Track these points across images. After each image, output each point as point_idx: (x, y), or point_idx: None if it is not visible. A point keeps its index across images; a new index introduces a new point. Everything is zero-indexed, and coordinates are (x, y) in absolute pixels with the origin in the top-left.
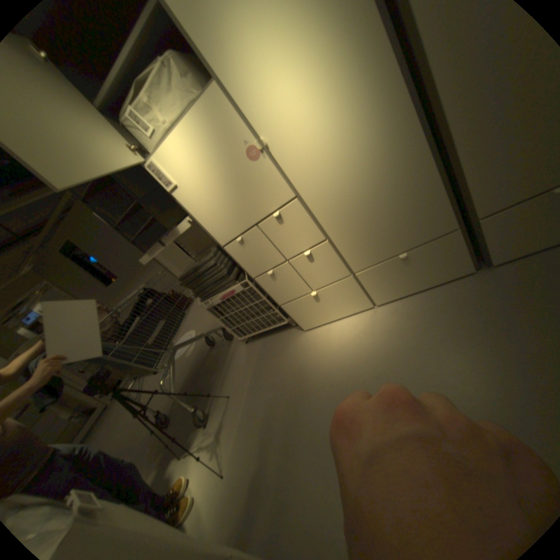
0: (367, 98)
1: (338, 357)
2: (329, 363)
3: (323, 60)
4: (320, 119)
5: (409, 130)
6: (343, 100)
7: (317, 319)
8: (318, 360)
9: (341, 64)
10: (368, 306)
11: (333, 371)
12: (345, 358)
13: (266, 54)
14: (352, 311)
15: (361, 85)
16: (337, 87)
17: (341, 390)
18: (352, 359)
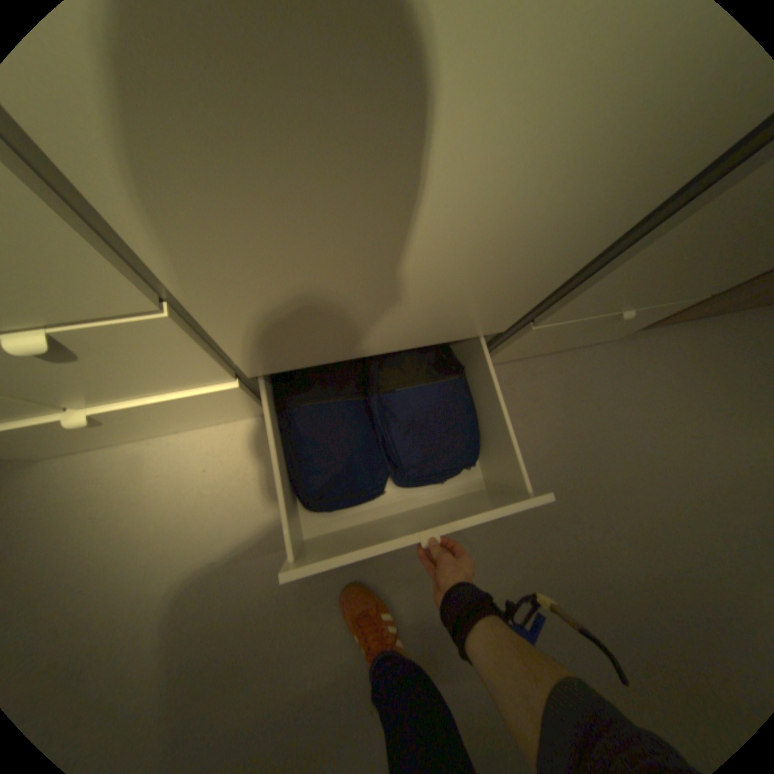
0: None
1: (168, 544)
2: (141, 562)
3: None
4: None
5: None
6: None
7: (83, 438)
8: (99, 556)
9: None
10: (252, 409)
11: (155, 587)
12: (188, 547)
13: None
14: (207, 418)
15: None
16: None
17: (183, 638)
18: (208, 550)
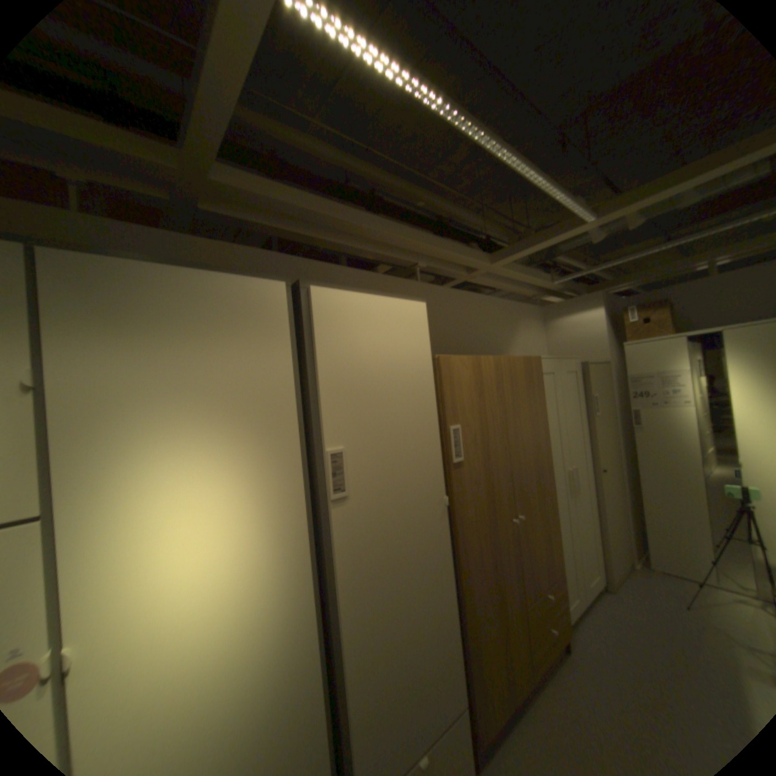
0: (271, 620)
1: None
2: None
3: (239, 561)
4: (199, 636)
5: (305, 672)
6: (243, 615)
7: None
8: None
9: (257, 572)
10: None
11: None
12: None
13: (167, 525)
14: None
15: (270, 603)
16: (242, 597)
17: None
18: None
